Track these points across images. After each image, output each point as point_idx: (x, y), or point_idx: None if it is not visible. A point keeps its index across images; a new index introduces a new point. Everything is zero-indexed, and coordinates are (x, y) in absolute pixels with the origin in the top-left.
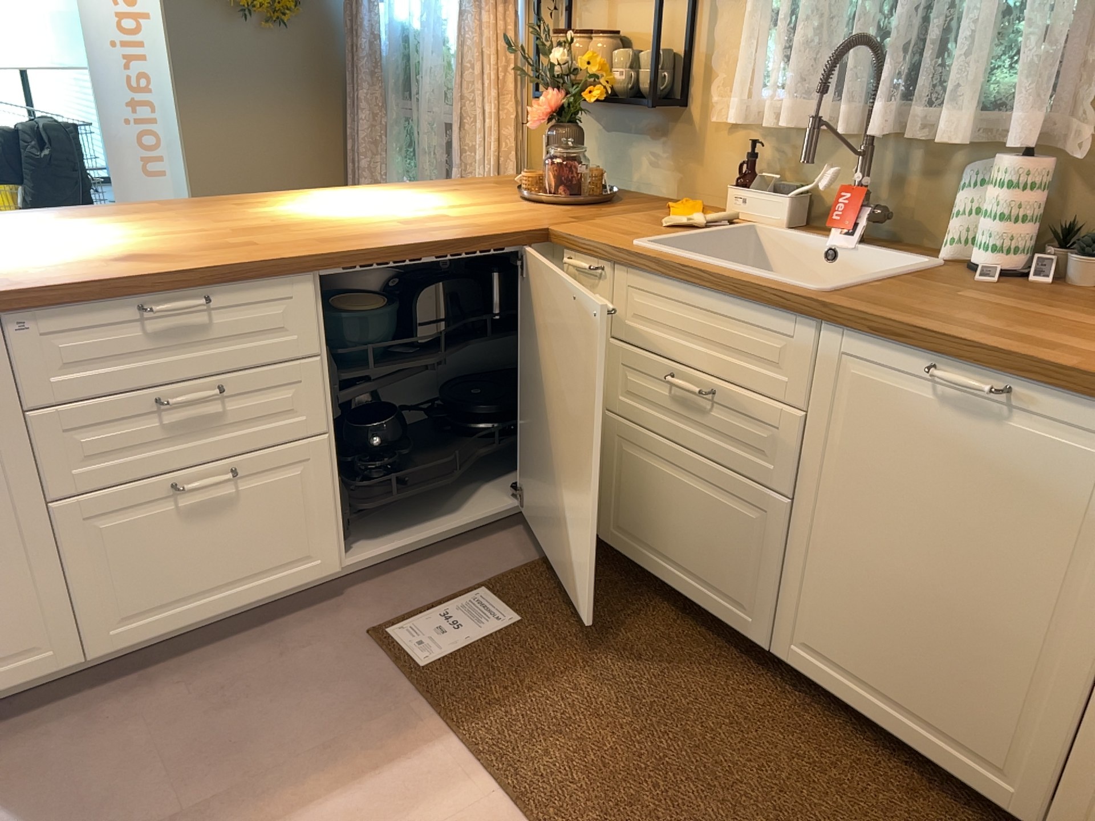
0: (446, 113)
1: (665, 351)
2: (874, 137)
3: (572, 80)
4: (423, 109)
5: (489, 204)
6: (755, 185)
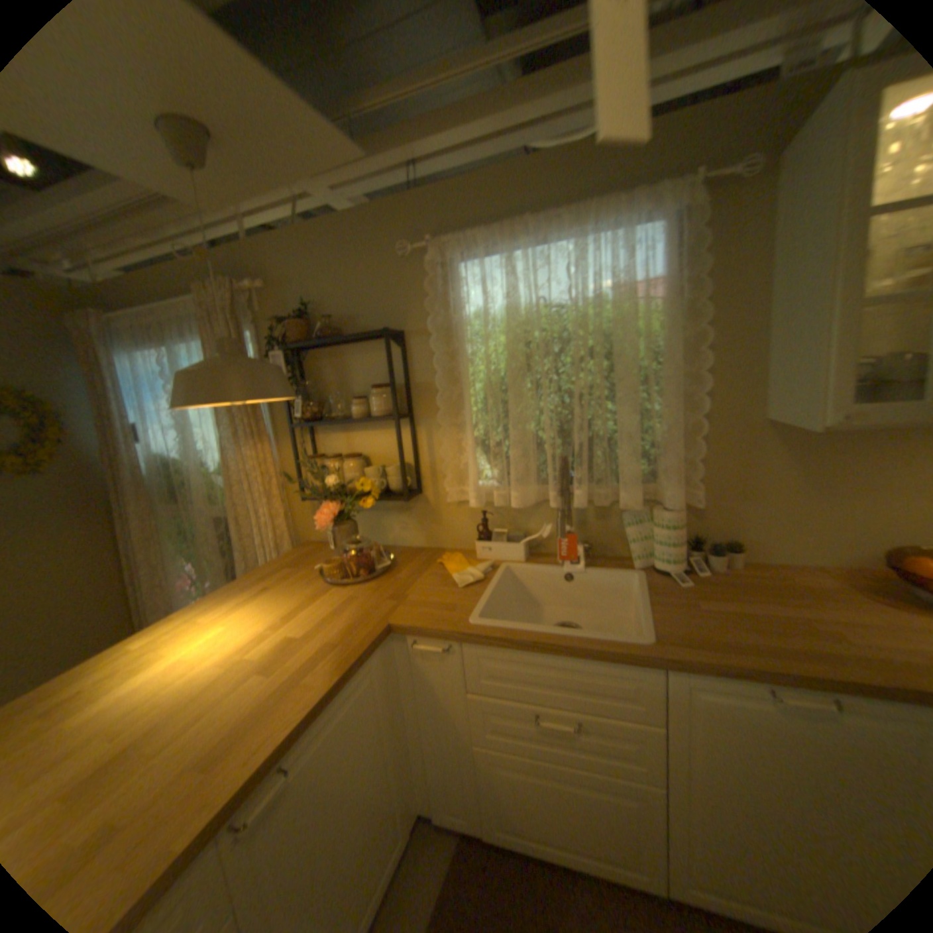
0: (215, 510)
1: (524, 699)
2: (577, 505)
3: (344, 490)
4: (191, 507)
5: (312, 603)
6: (494, 536)
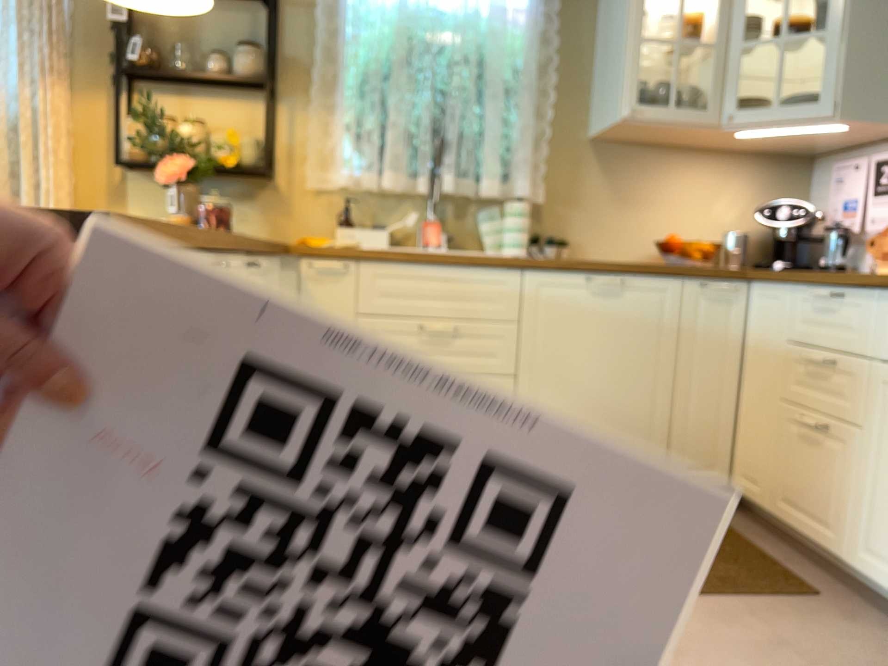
0: None
1: (409, 313)
2: (443, 192)
3: (196, 148)
4: None
5: None
6: (356, 225)
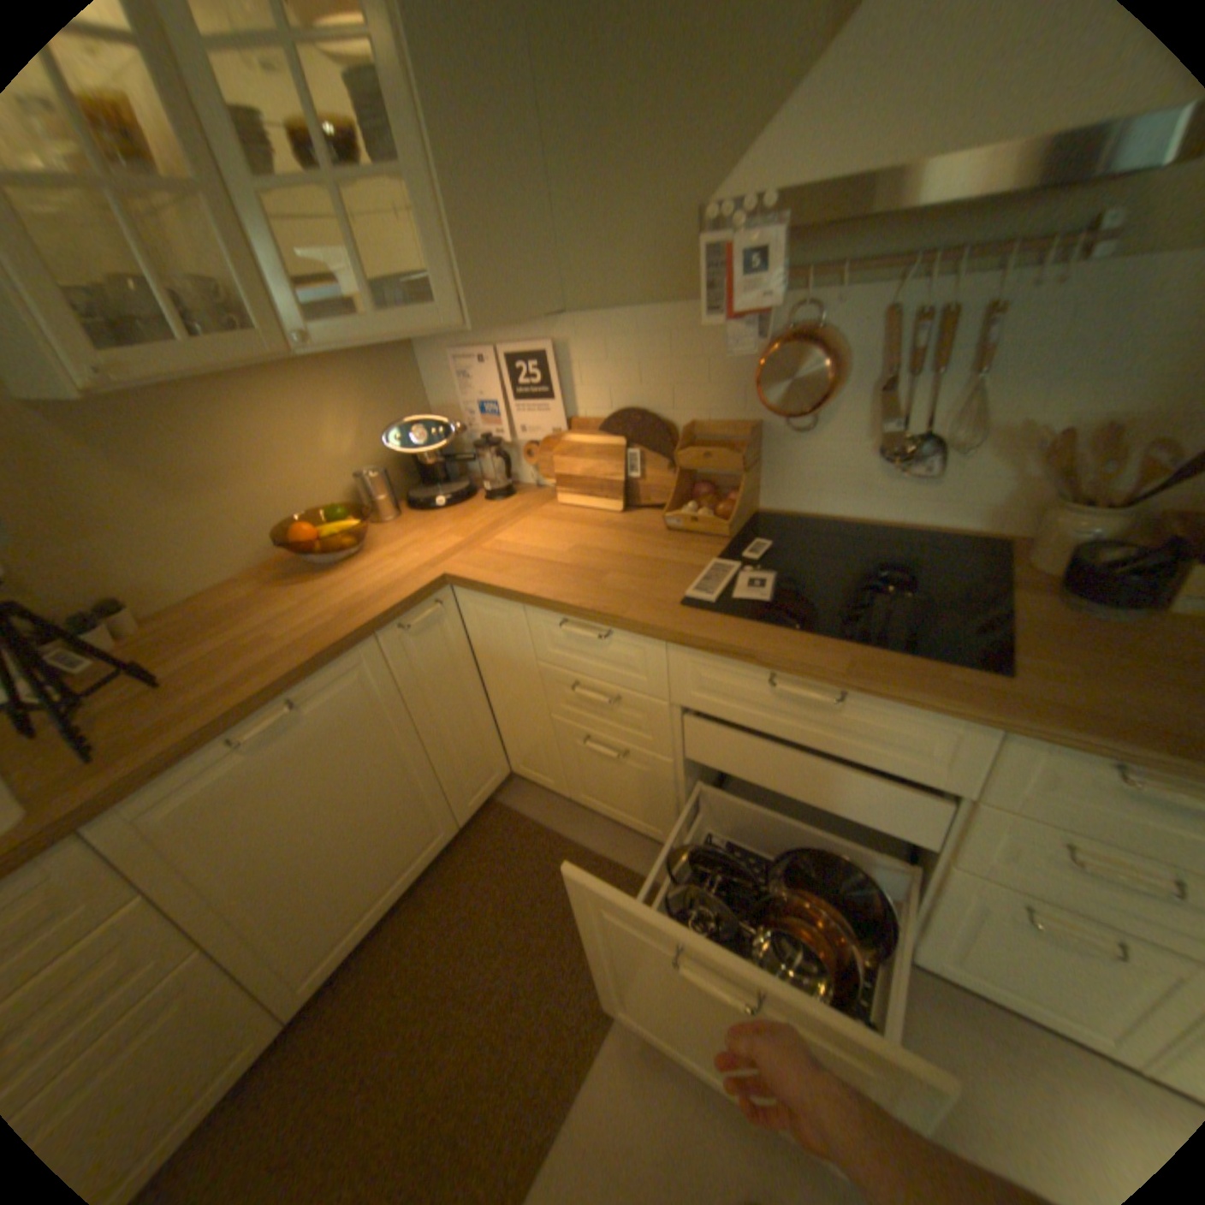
0: None
1: None
2: None
3: None
4: None
5: None
6: None
